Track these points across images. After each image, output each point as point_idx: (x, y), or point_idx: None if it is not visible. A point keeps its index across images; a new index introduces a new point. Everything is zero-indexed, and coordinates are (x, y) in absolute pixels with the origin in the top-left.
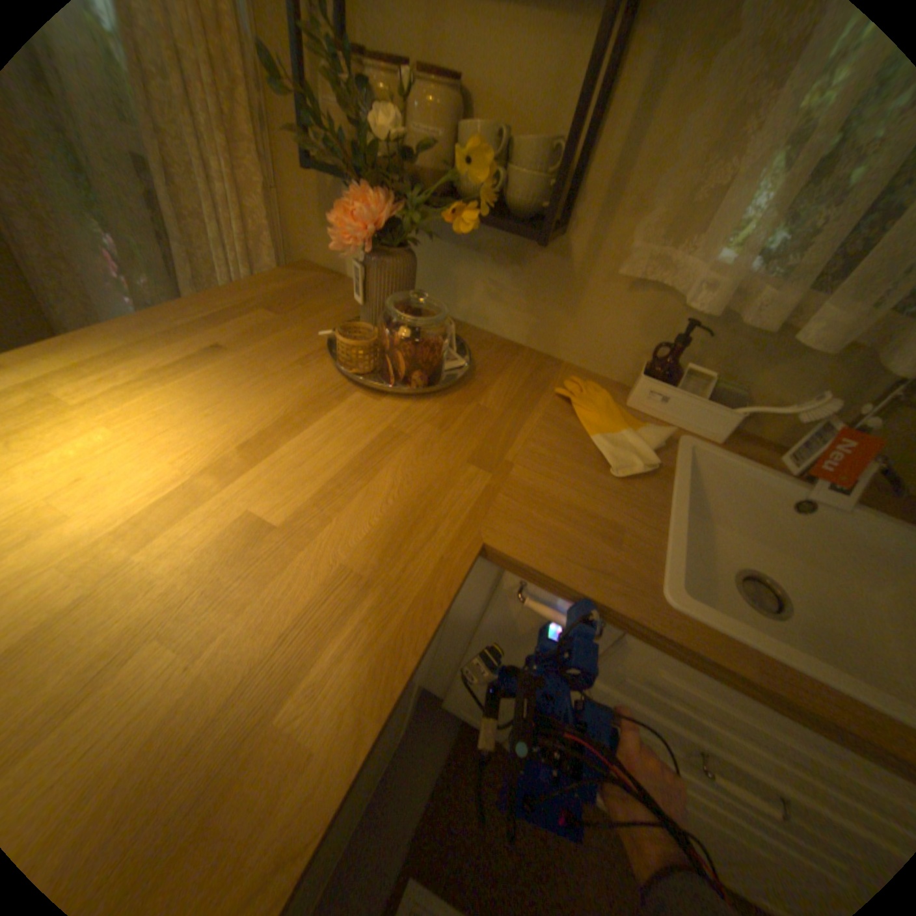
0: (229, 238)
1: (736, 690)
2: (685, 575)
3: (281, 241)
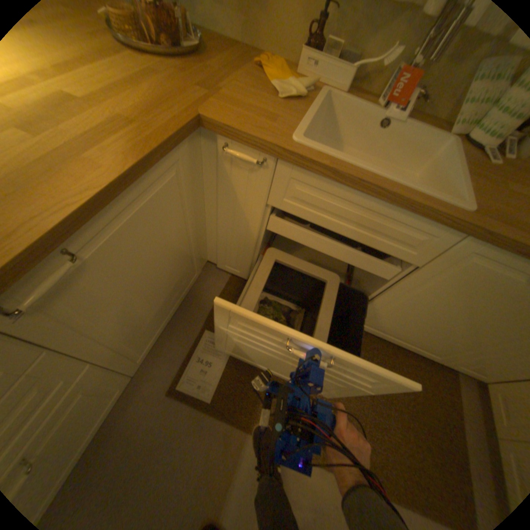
0: None
1: (320, 174)
2: (304, 131)
3: None
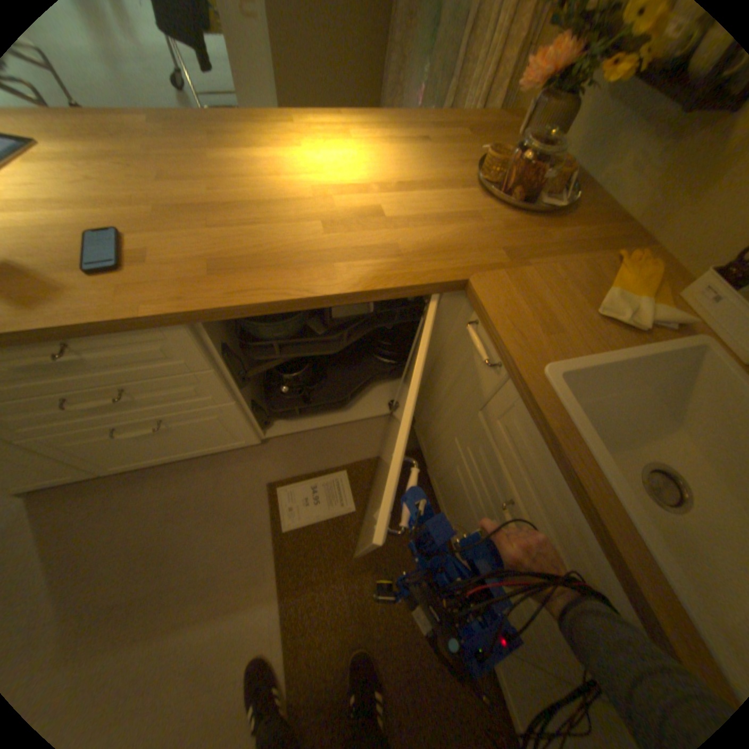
0: (484, 81)
1: (540, 431)
2: (575, 370)
3: (516, 91)
